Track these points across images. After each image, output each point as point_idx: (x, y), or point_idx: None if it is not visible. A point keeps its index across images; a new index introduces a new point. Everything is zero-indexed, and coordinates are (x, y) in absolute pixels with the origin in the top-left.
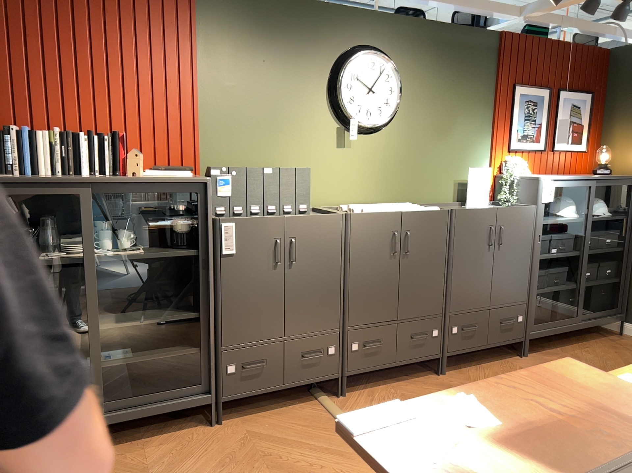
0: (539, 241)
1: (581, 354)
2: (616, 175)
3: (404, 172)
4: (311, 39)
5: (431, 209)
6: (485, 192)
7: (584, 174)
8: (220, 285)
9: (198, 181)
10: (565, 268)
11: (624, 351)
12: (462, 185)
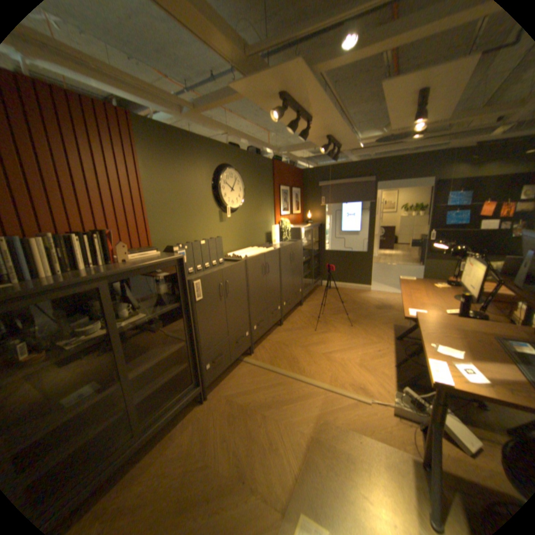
0: (302, 256)
1: (317, 298)
2: (312, 222)
3: (247, 232)
4: (201, 159)
5: (271, 250)
6: (277, 237)
7: (301, 223)
8: (197, 320)
9: (178, 258)
10: (306, 265)
11: (328, 292)
12: (267, 234)
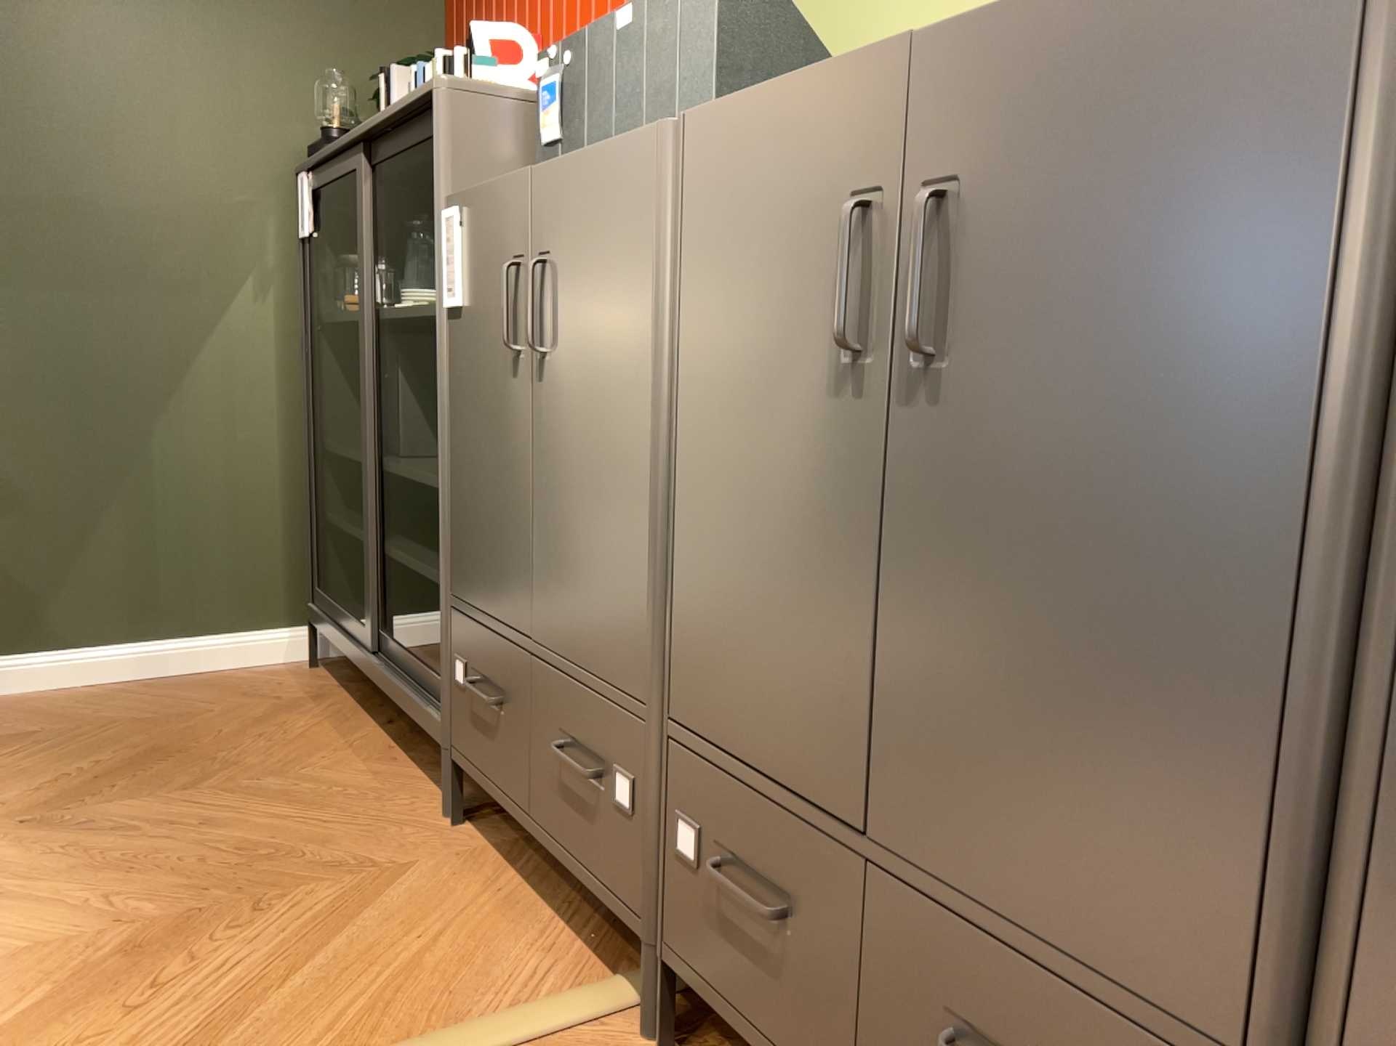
0: None
1: None
2: None
3: None
4: None
5: None
6: None
7: None
8: (448, 405)
9: (427, 94)
10: None
11: None
12: None
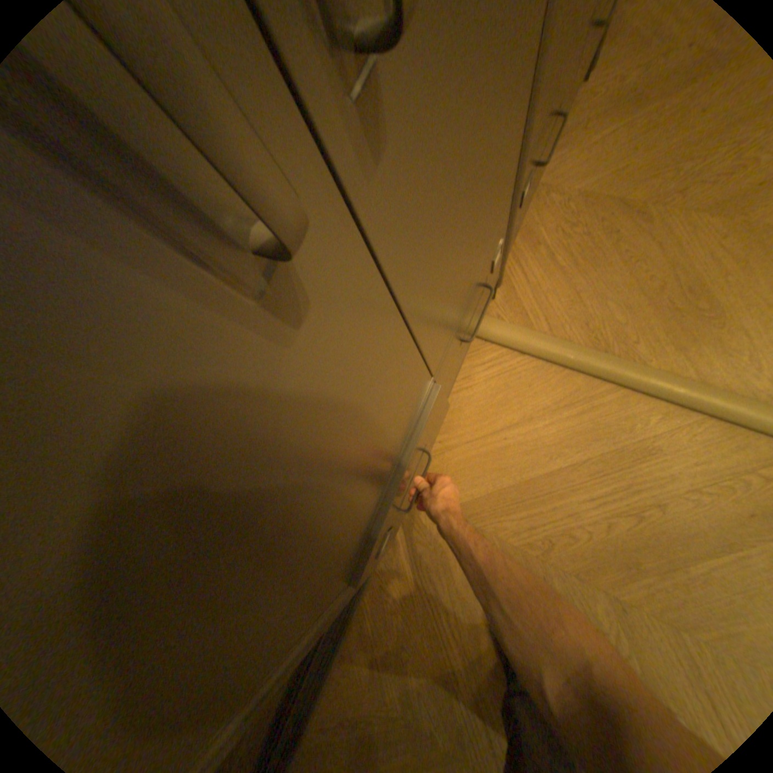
0: None
1: None
2: None
3: None
4: None
5: None
6: None
7: None
8: None
9: None
10: None
11: None
12: None
